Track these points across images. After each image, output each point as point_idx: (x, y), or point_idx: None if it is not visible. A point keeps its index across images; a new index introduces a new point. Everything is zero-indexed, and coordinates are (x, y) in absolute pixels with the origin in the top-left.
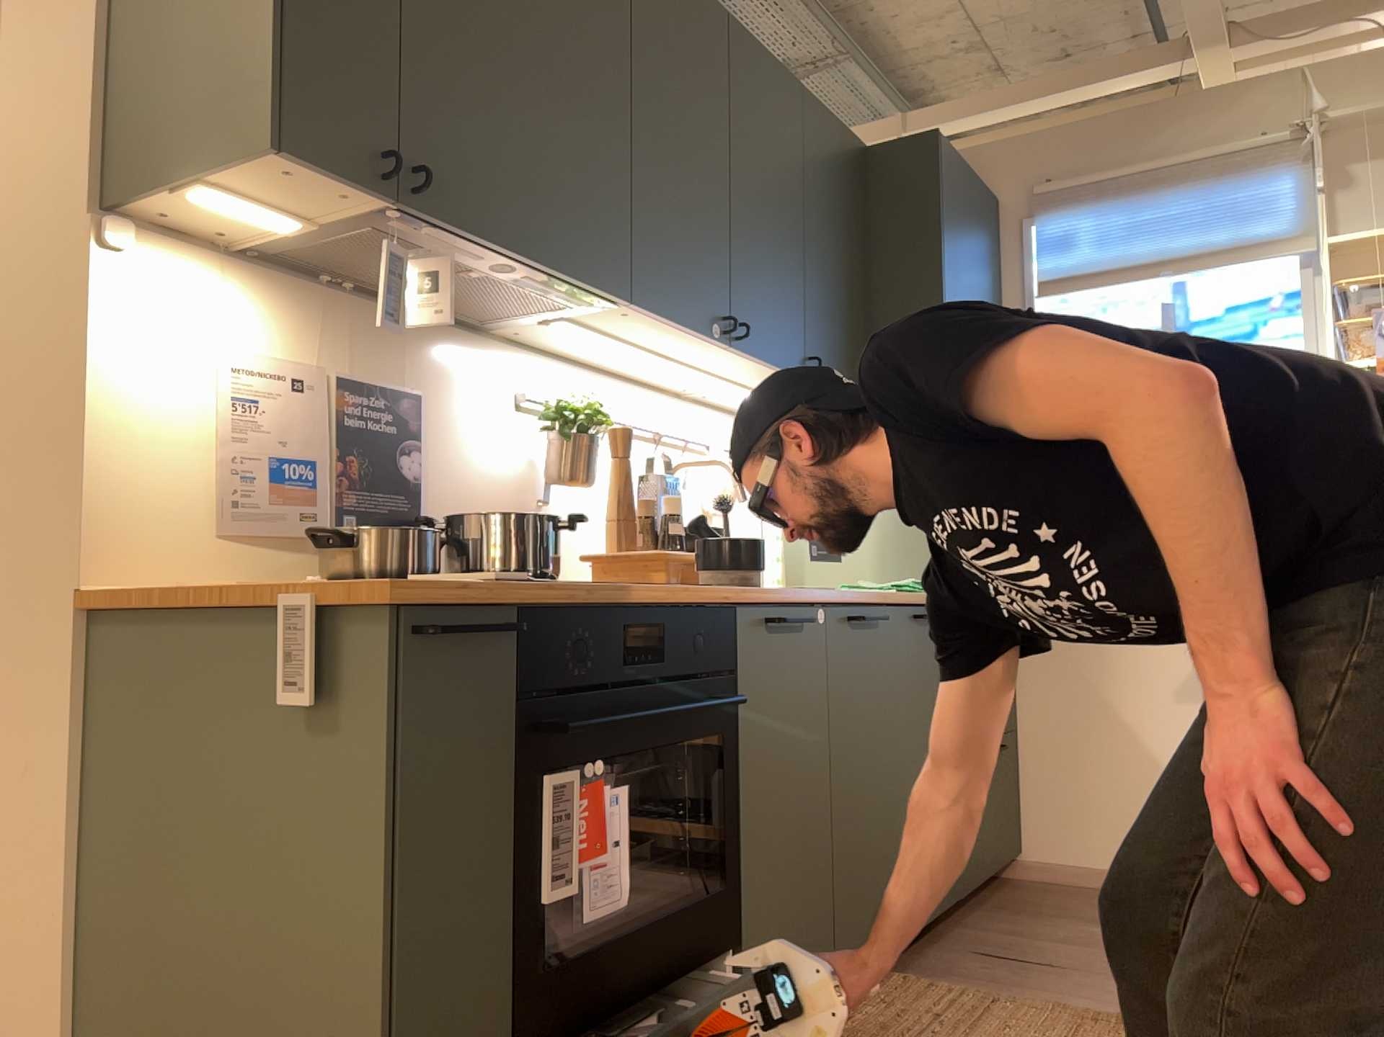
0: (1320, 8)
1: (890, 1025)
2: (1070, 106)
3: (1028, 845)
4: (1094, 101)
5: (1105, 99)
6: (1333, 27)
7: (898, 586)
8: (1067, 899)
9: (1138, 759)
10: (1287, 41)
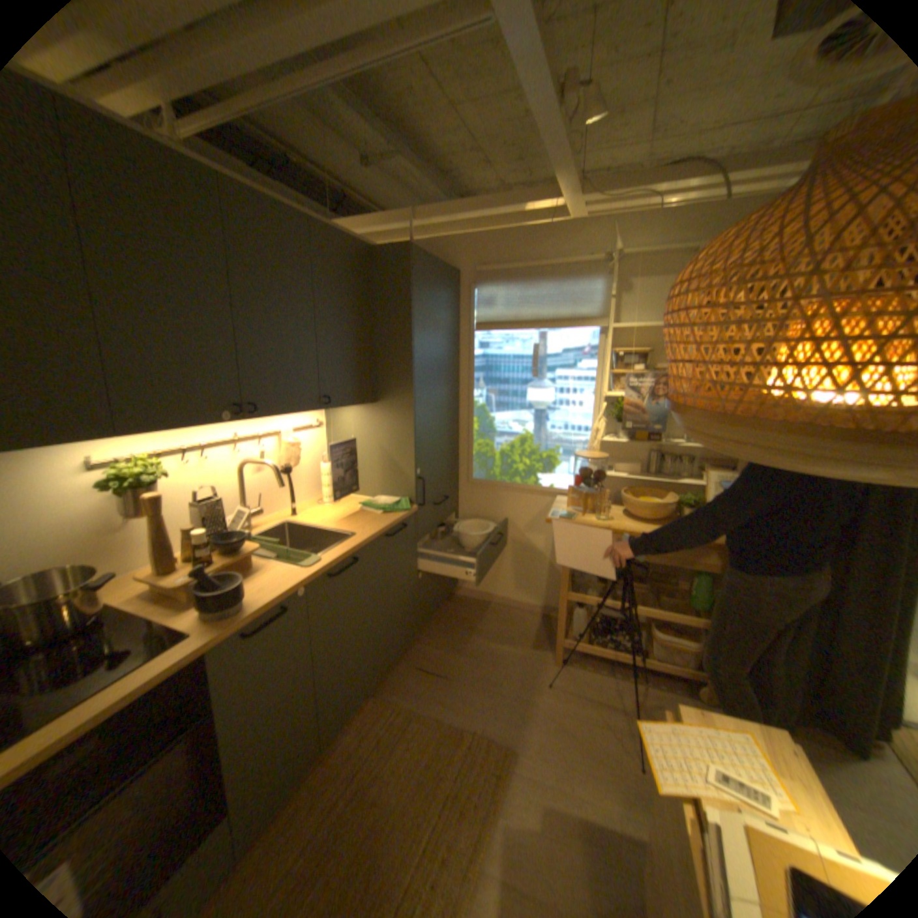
0: (633, 175)
1: (352, 755)
2: (501, 215)
3: (459, 582)
4: (514, 214)
5: (519, 213)
6: (637, 193)
7: (384, 508)
8: (470, 613)
9: (506, 554)
10: (613, 196)
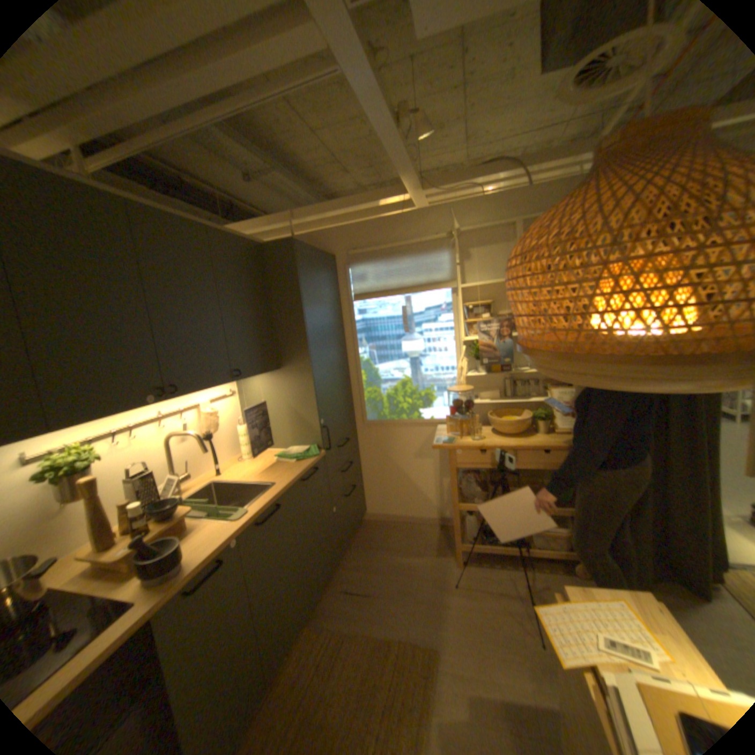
0: (459, 173)
1: (295, 685)
2: (362, 210)
3: (368, 510)
4: (372, 209)
5: (376, 208)
6: (464, 186)
7: (297, 456)
8: (380, 535)
9: (403, 479)
10: (446, 190)
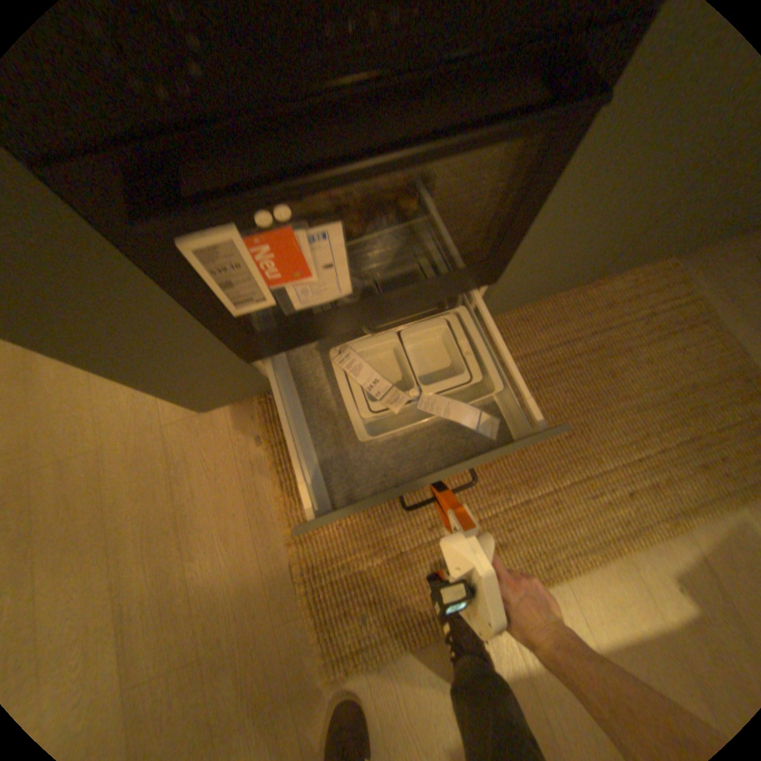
0: None
1: (615, 305)
2: None
3: None
4: None
5: None
6: None
7: None
8: None
9: None
10: None
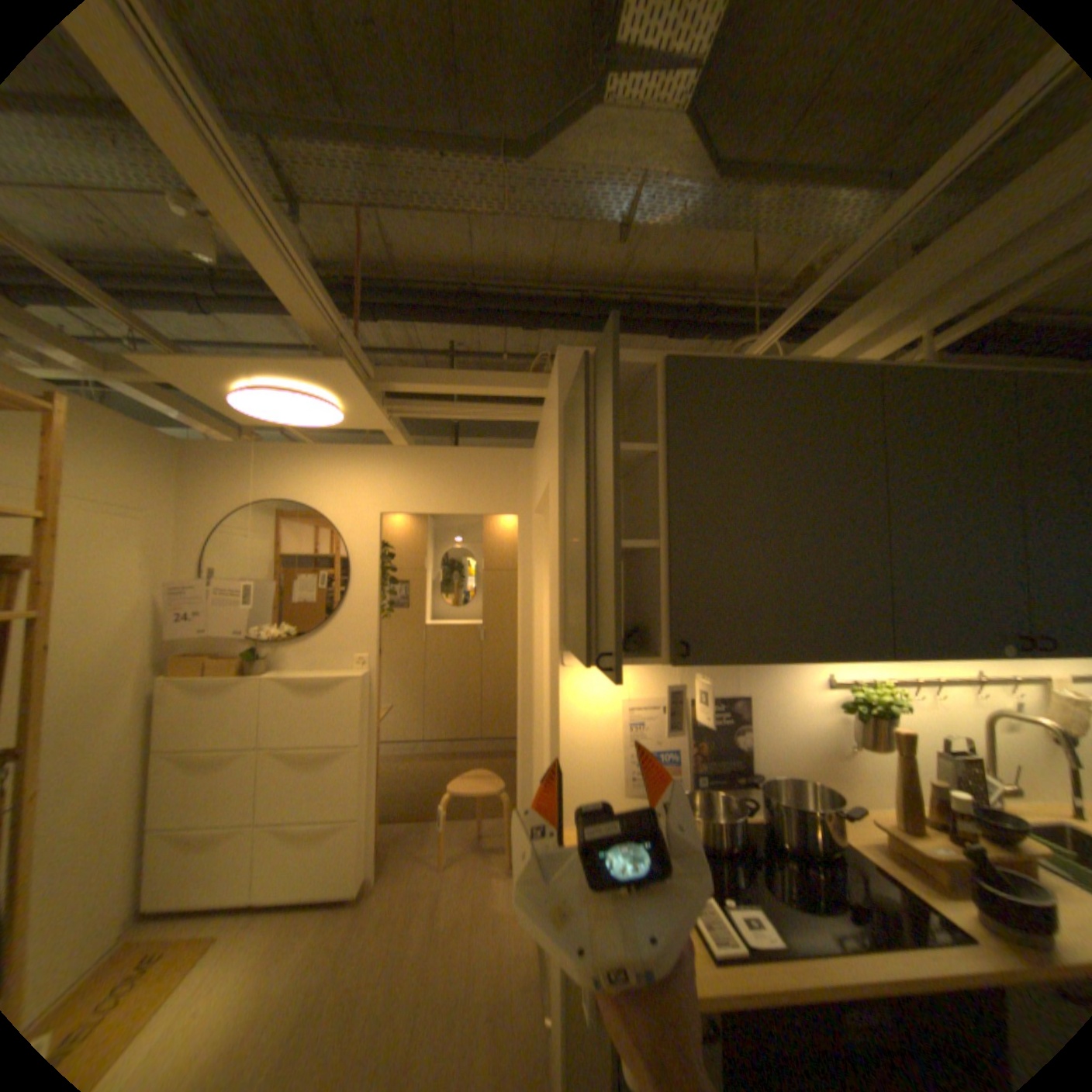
0: None
1: None
2: None
3: None
4: None
5: None
6: None
7: None
8: None
9: None
10: None
